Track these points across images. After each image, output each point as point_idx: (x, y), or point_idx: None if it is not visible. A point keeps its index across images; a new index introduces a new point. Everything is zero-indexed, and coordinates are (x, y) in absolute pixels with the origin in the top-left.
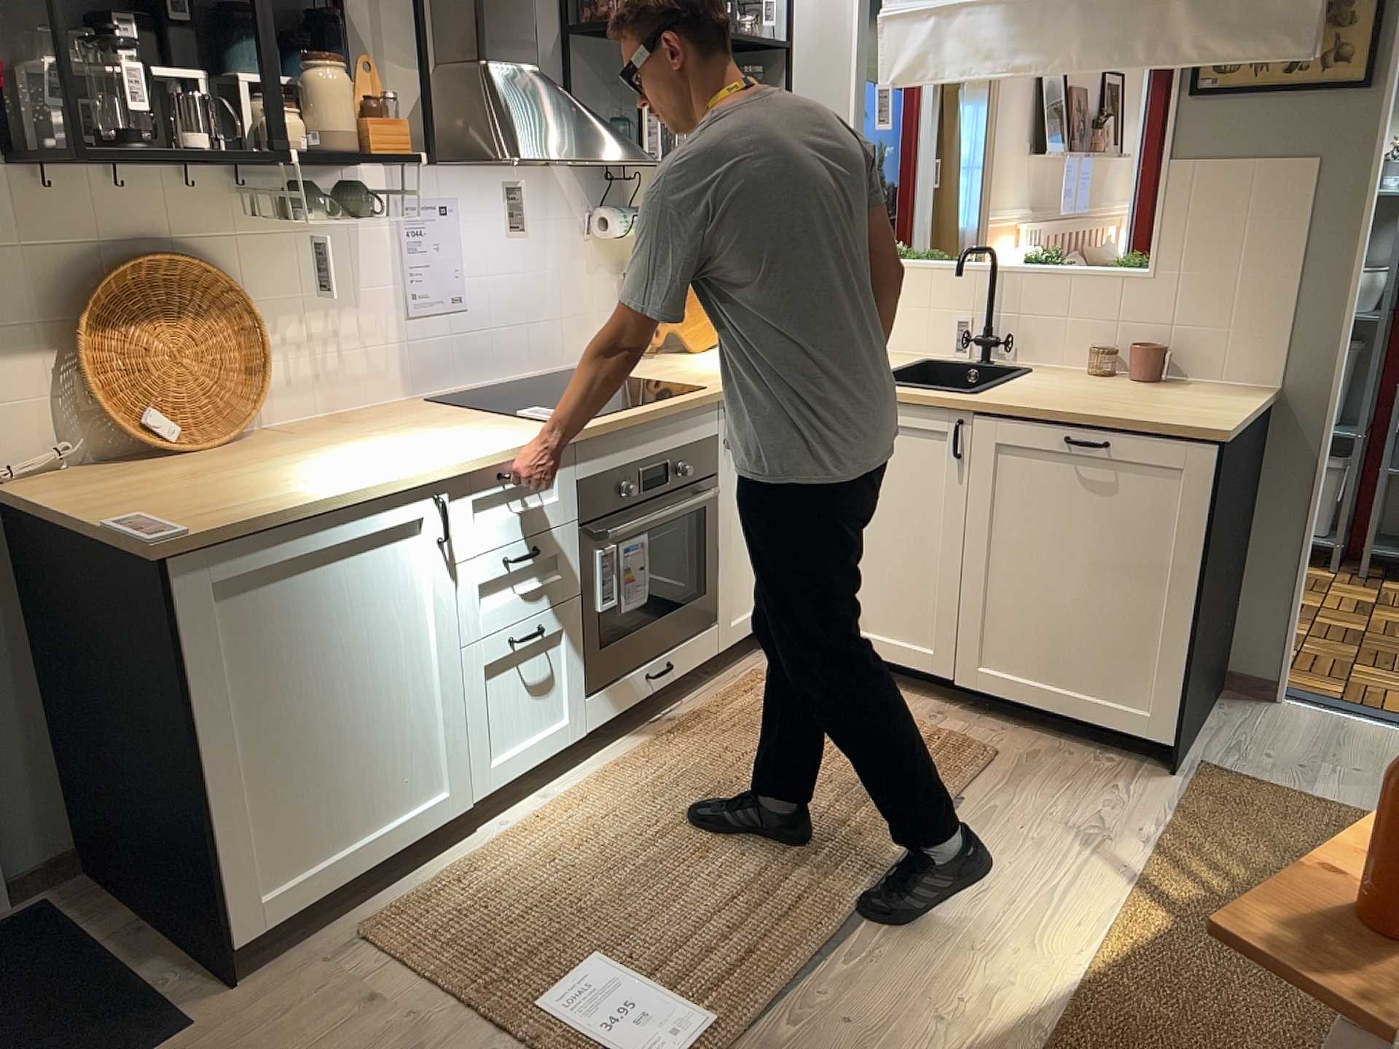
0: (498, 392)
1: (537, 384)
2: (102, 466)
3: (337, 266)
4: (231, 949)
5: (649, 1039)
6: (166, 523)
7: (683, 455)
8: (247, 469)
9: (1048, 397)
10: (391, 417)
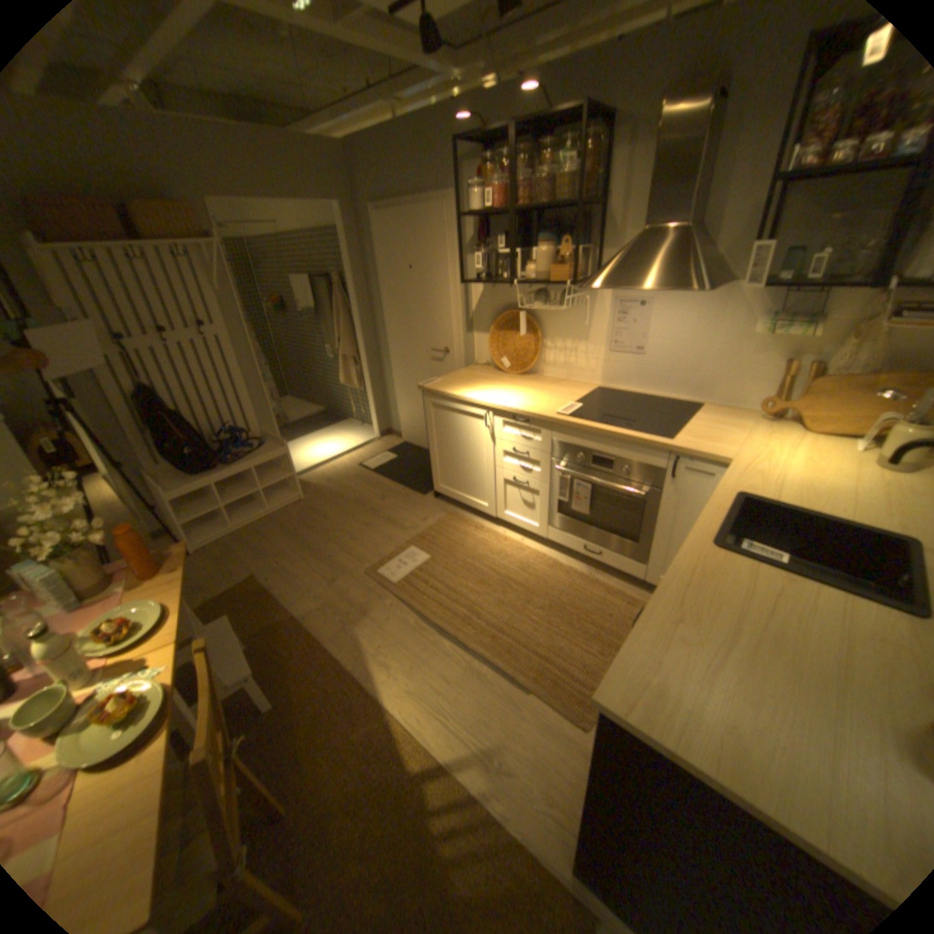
0: (653, 398)
1: (683, 404)
2: (495, 368)
3: (580, 322)
4: (434, 488)
5: (393, 568)
6: (430, 383)
7: (642, 466)
8: (488, 382)
9: (733, 594)
10: (568, 386)
